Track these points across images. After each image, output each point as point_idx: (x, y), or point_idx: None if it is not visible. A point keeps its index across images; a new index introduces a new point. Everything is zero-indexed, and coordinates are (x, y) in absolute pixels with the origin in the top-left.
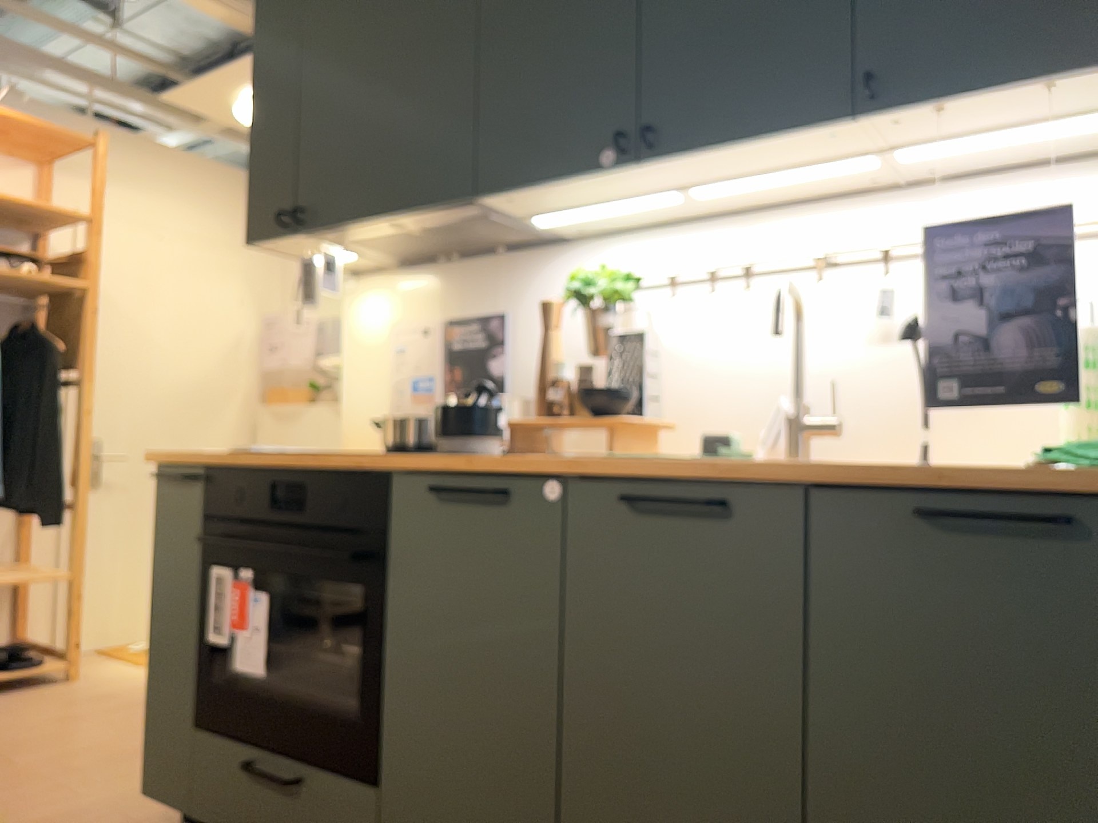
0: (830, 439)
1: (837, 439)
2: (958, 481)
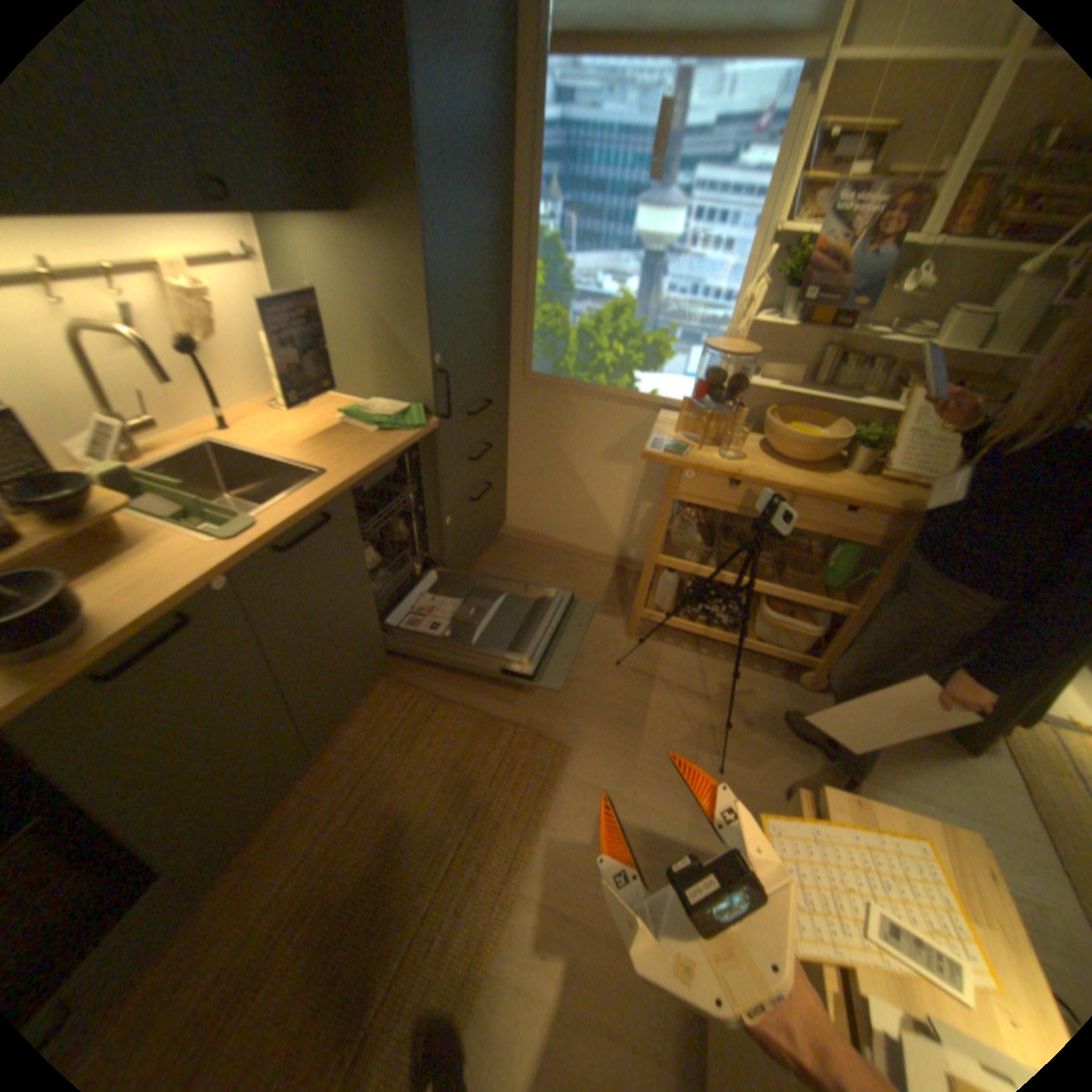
0: (142, 433)
1: (145, 431)
2: (393, 456)
